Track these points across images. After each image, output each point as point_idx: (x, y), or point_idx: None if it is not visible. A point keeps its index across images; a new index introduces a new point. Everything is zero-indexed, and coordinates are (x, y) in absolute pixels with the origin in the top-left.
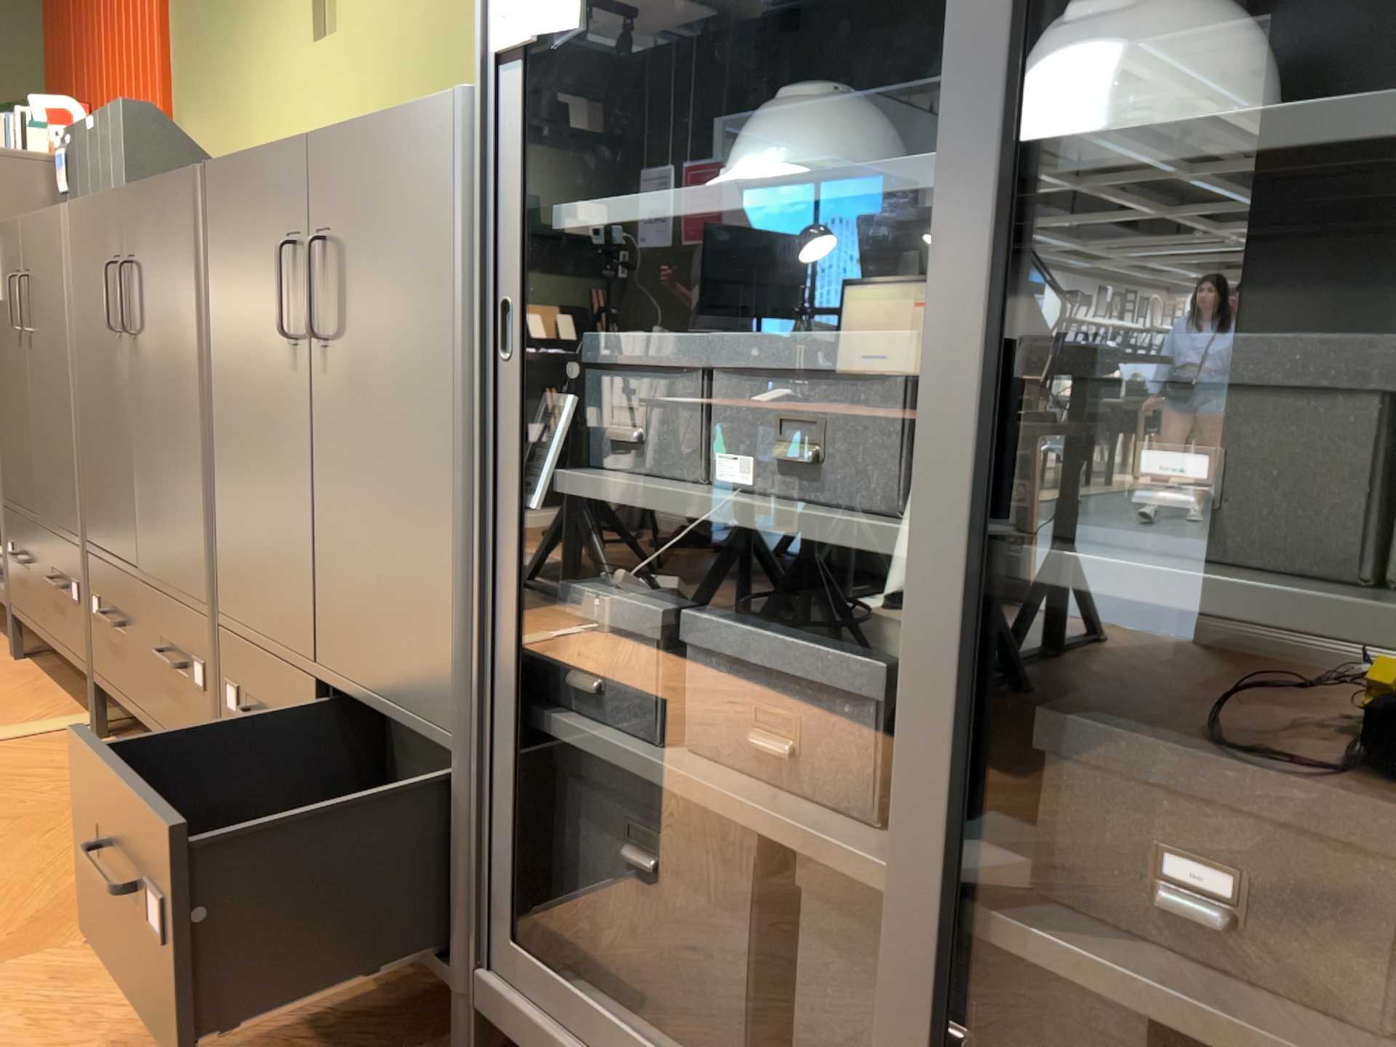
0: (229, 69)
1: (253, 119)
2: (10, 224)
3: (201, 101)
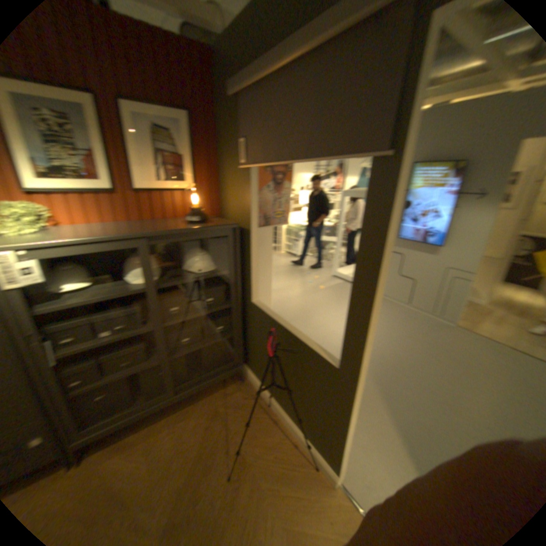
0: None
1: None
2: None
3: None
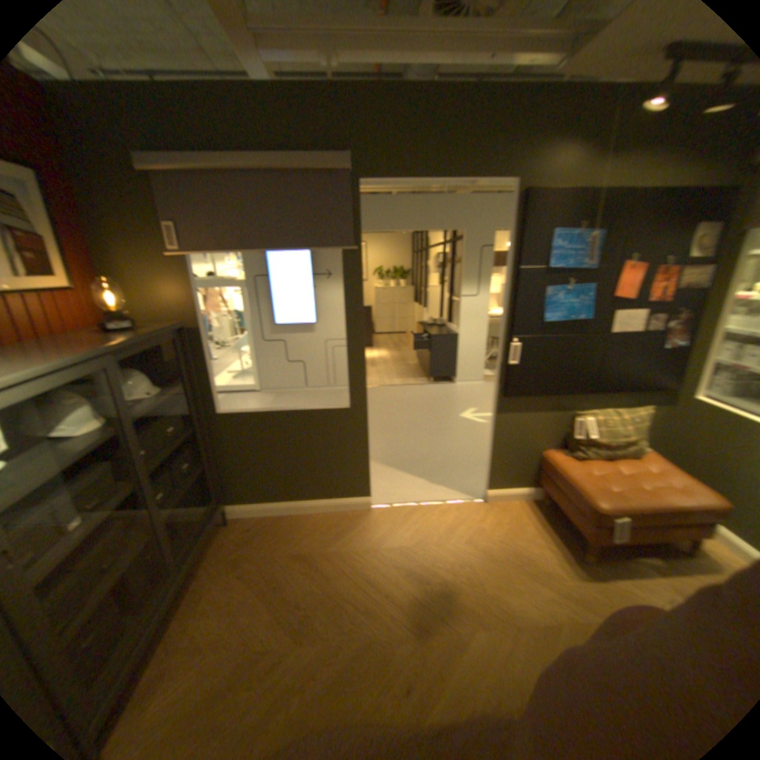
0: None
1: None
2: None
3: None
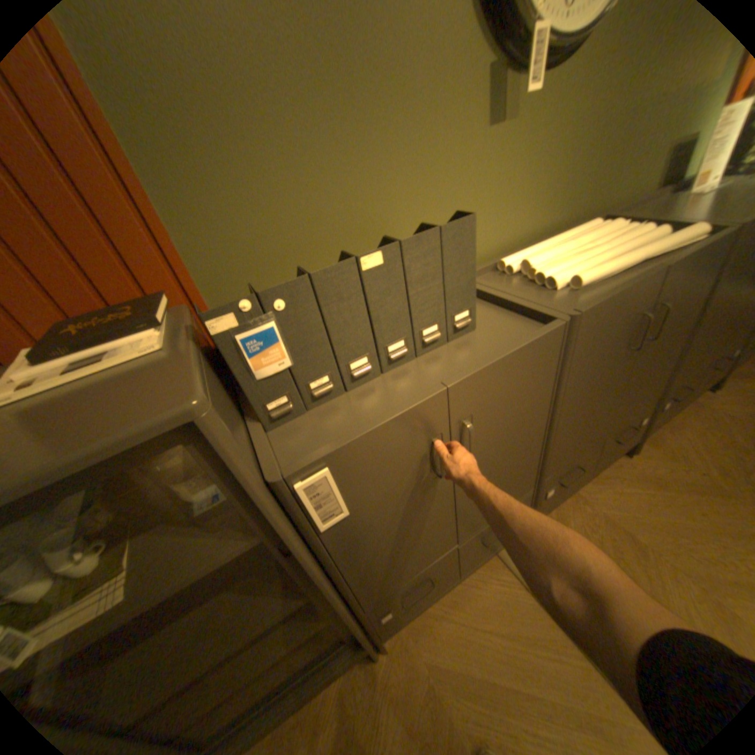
0: (331, 150)
1: (393, 199)
2: (388, 417)
3: (258, 195)
